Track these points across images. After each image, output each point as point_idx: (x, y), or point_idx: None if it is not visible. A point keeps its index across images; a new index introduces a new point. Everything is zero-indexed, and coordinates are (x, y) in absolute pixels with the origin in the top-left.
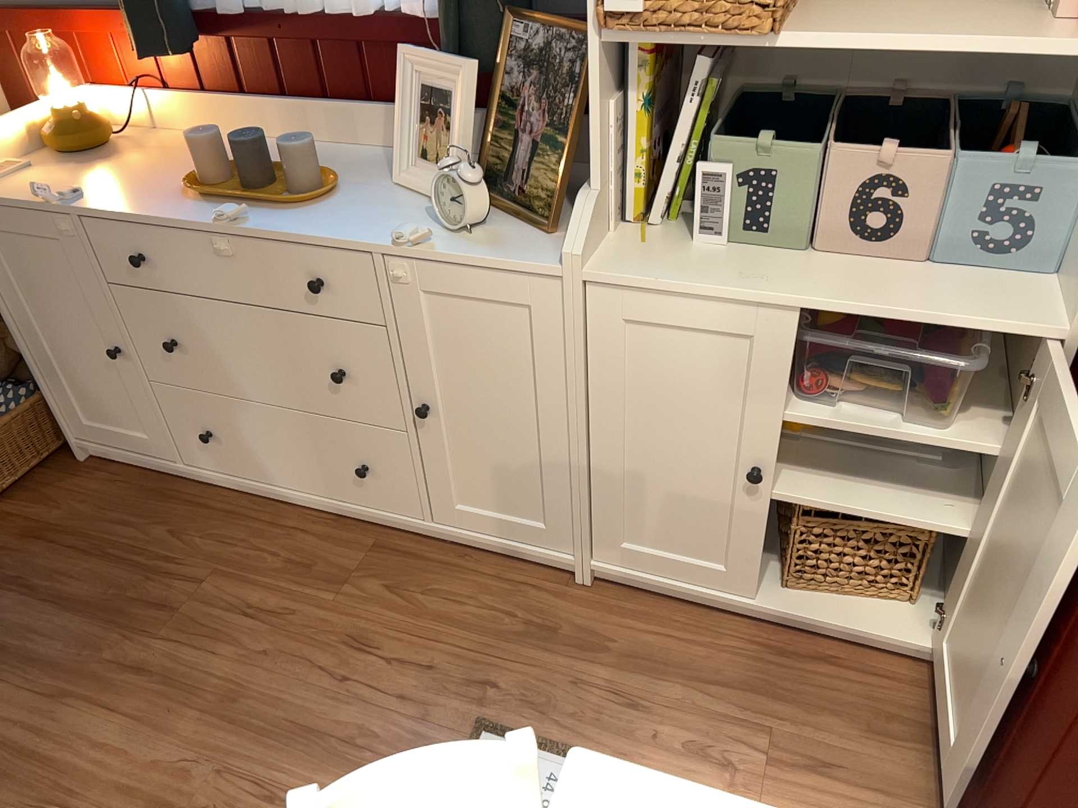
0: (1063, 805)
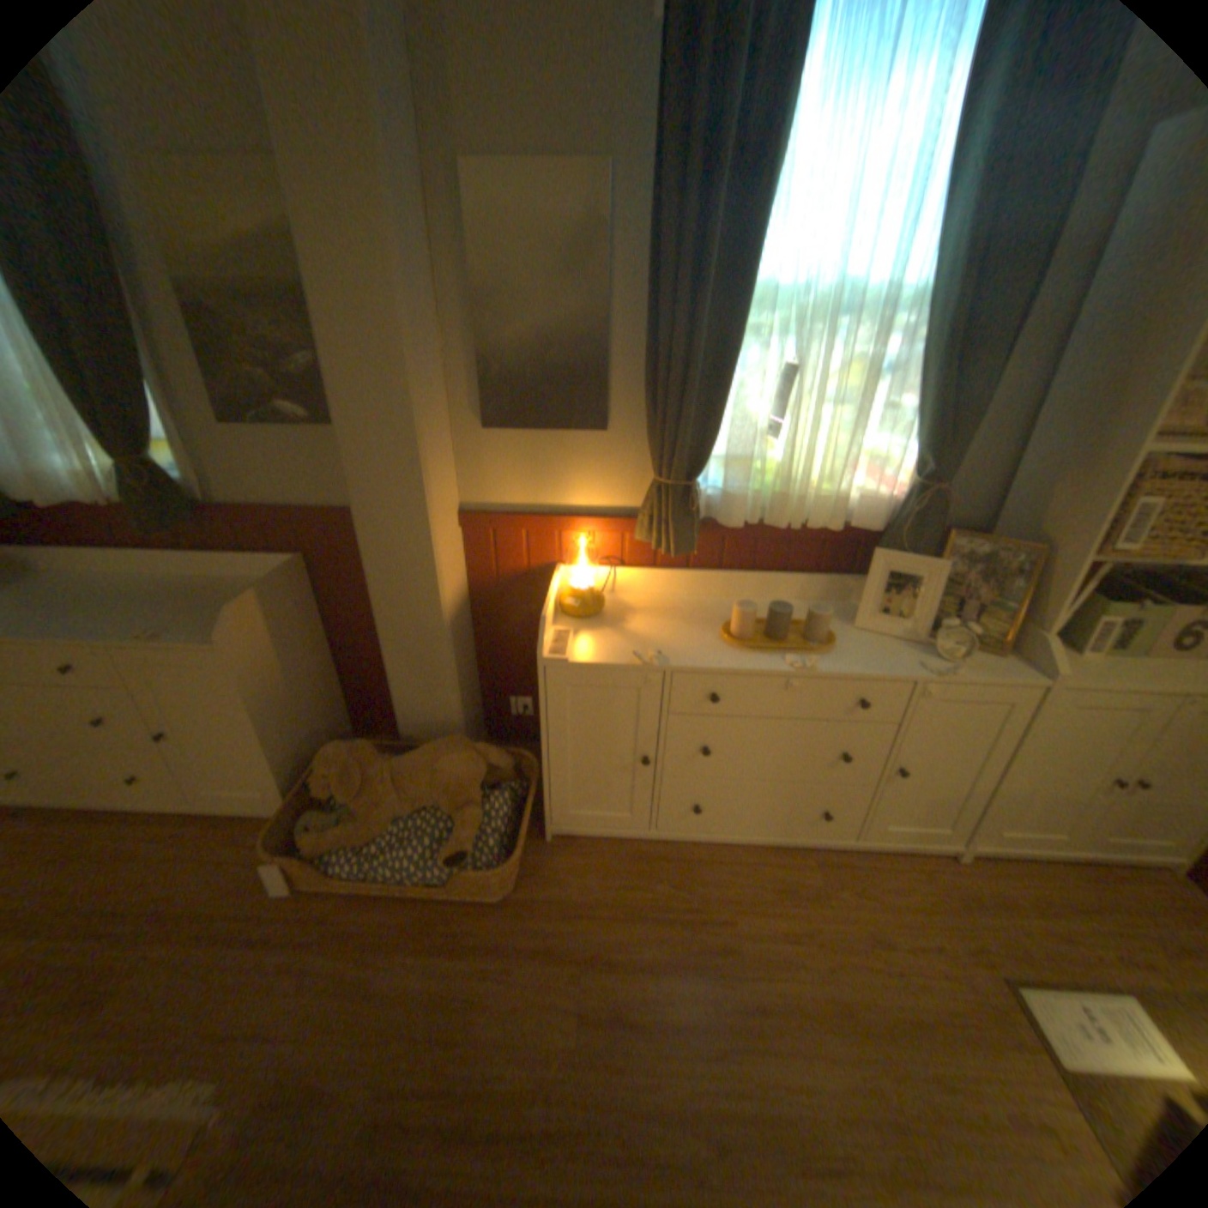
0: None
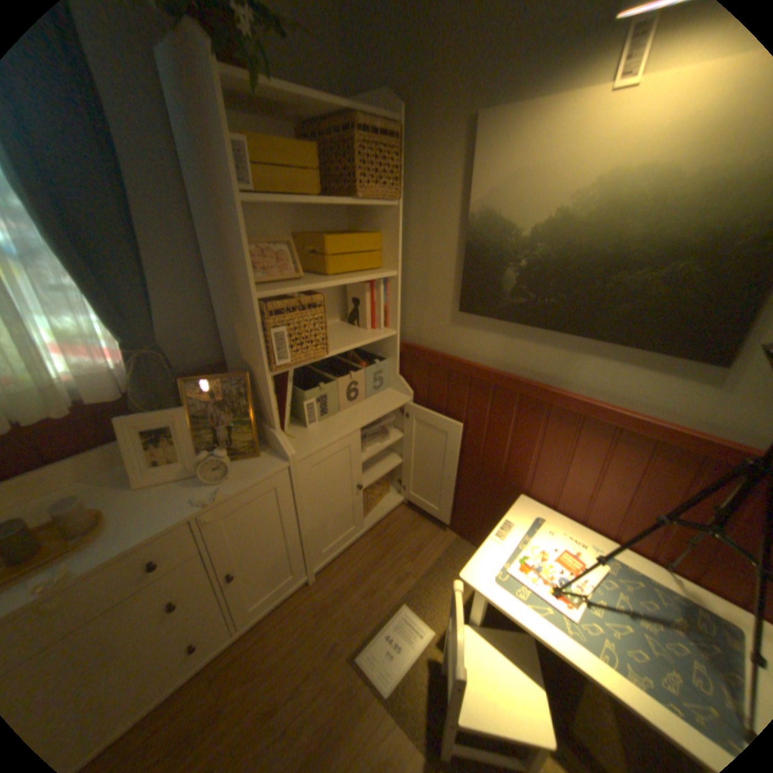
0: (495, 487)
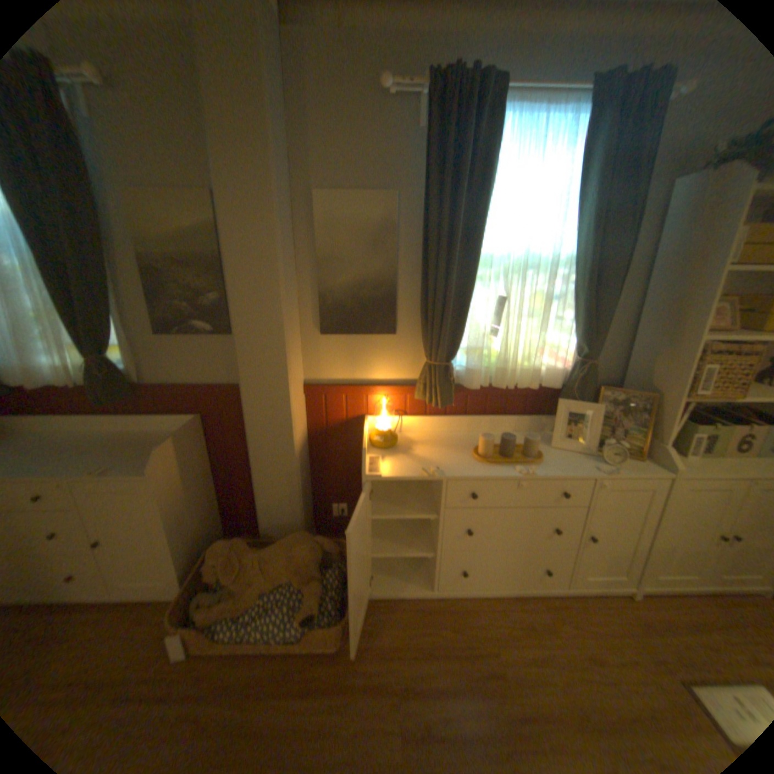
0: None
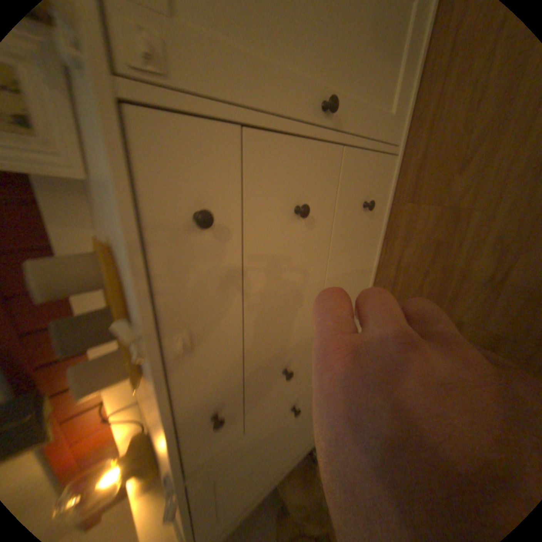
0: None
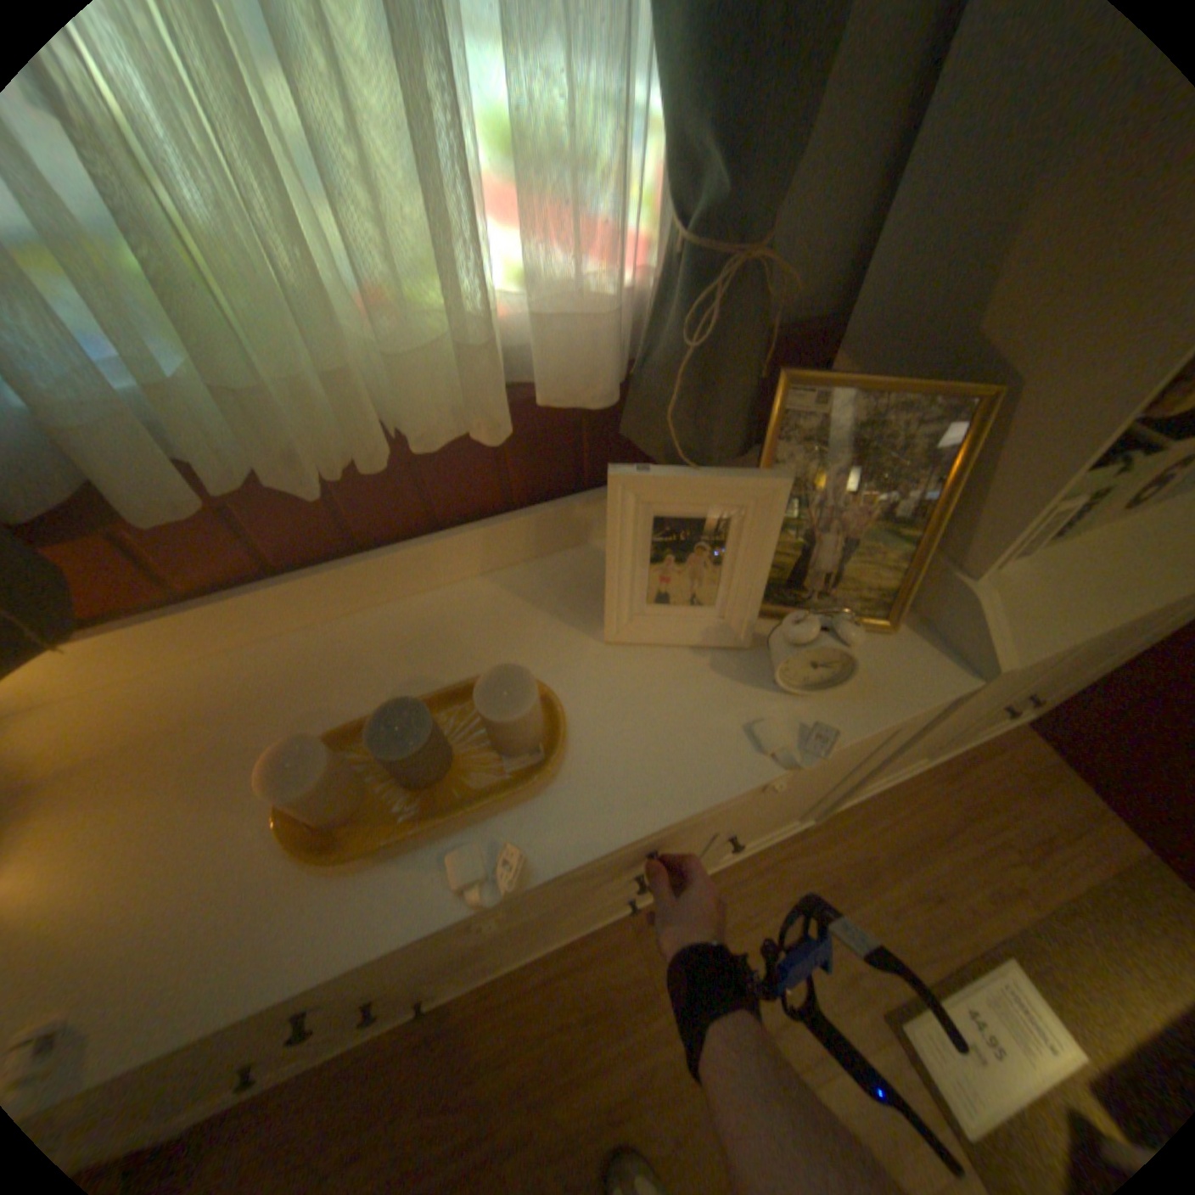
0: None
